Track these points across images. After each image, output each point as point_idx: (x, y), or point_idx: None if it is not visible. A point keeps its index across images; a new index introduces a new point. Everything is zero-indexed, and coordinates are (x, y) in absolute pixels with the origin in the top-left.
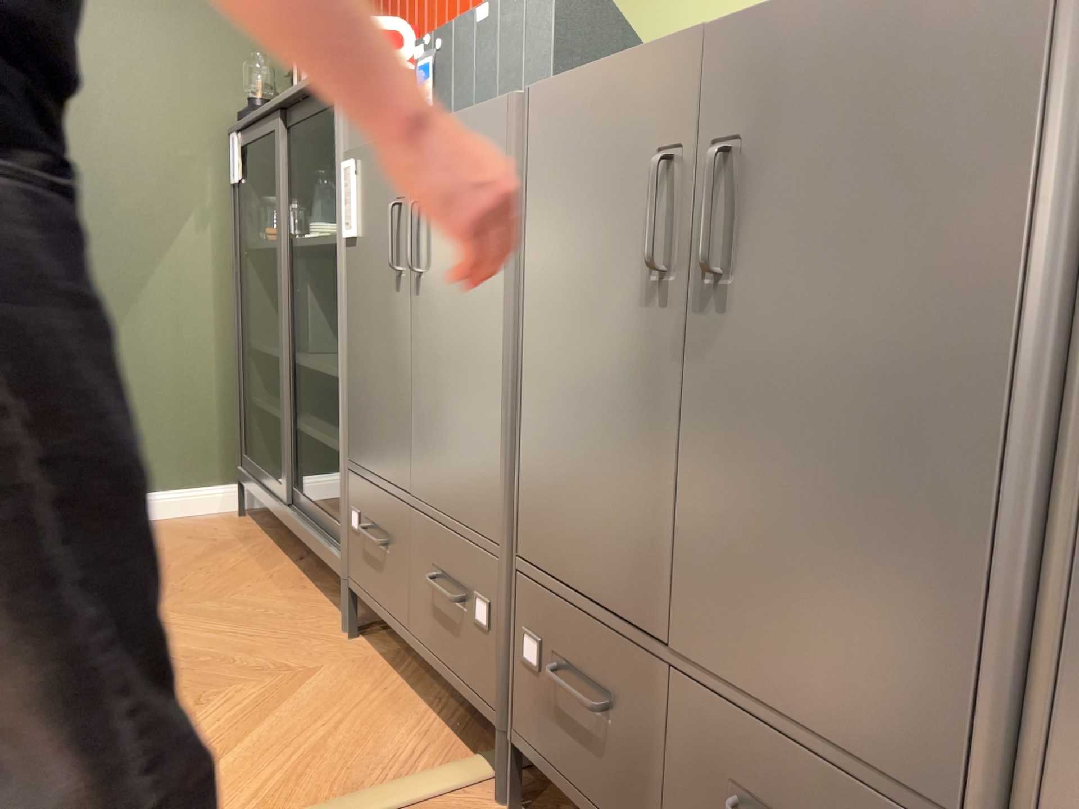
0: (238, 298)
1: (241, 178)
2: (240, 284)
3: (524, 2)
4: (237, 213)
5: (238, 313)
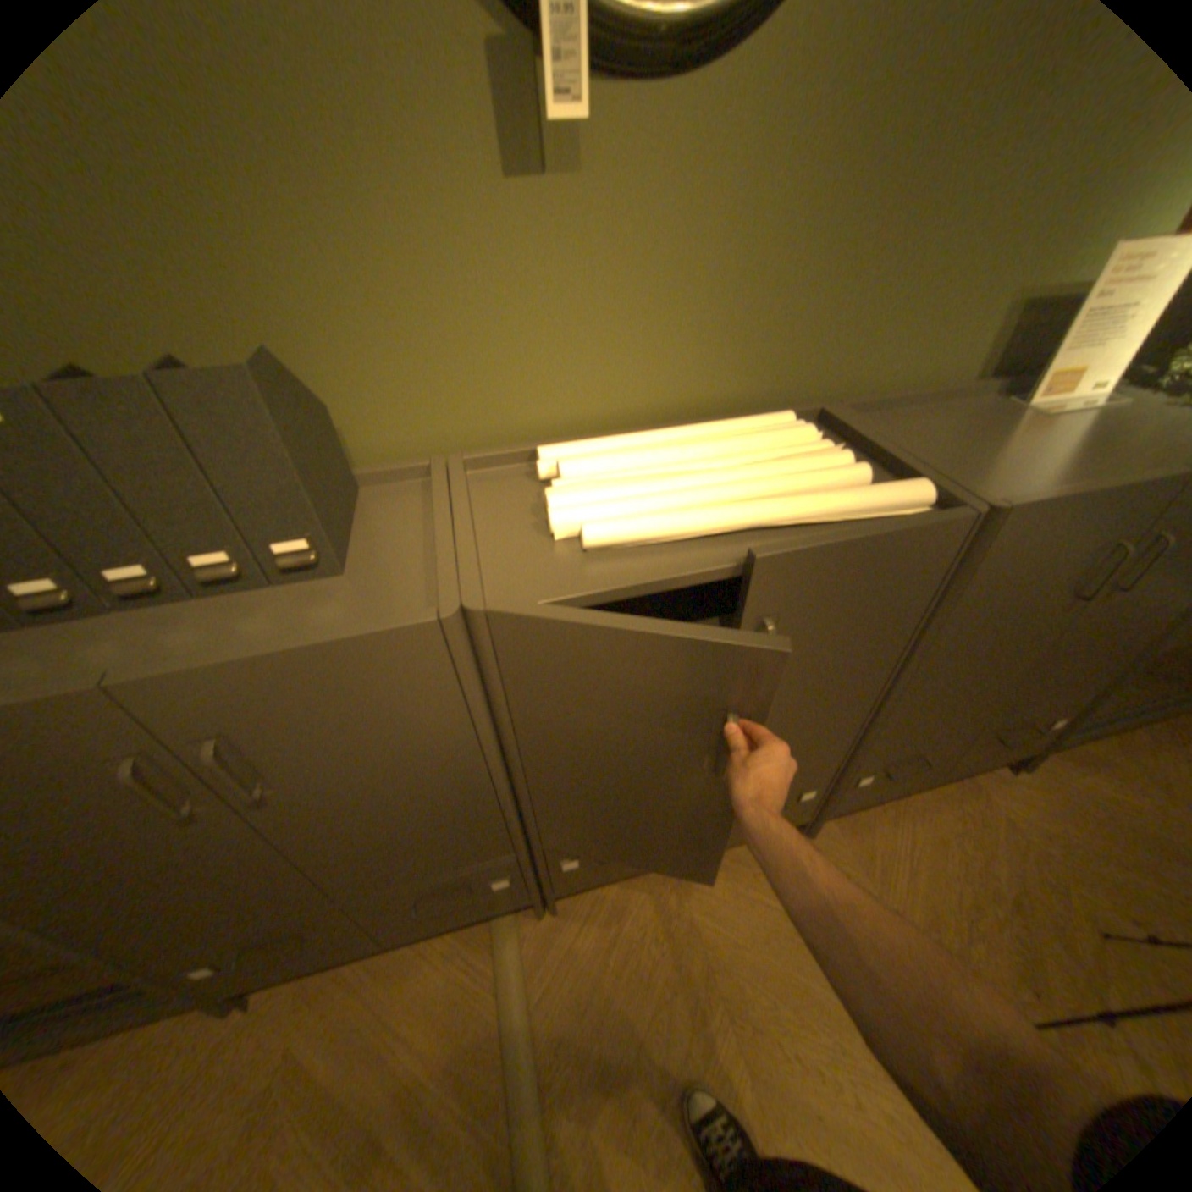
0: None
1: None
2: None
3: (164, 405)
4: None
5: None
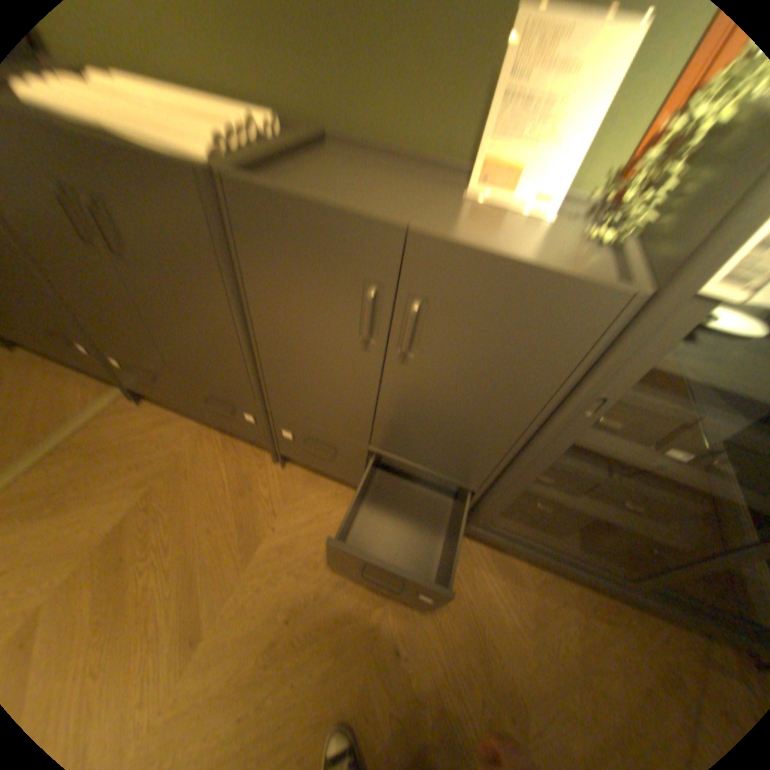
0: None
1: None
2: None
3: None
4: None
5: None
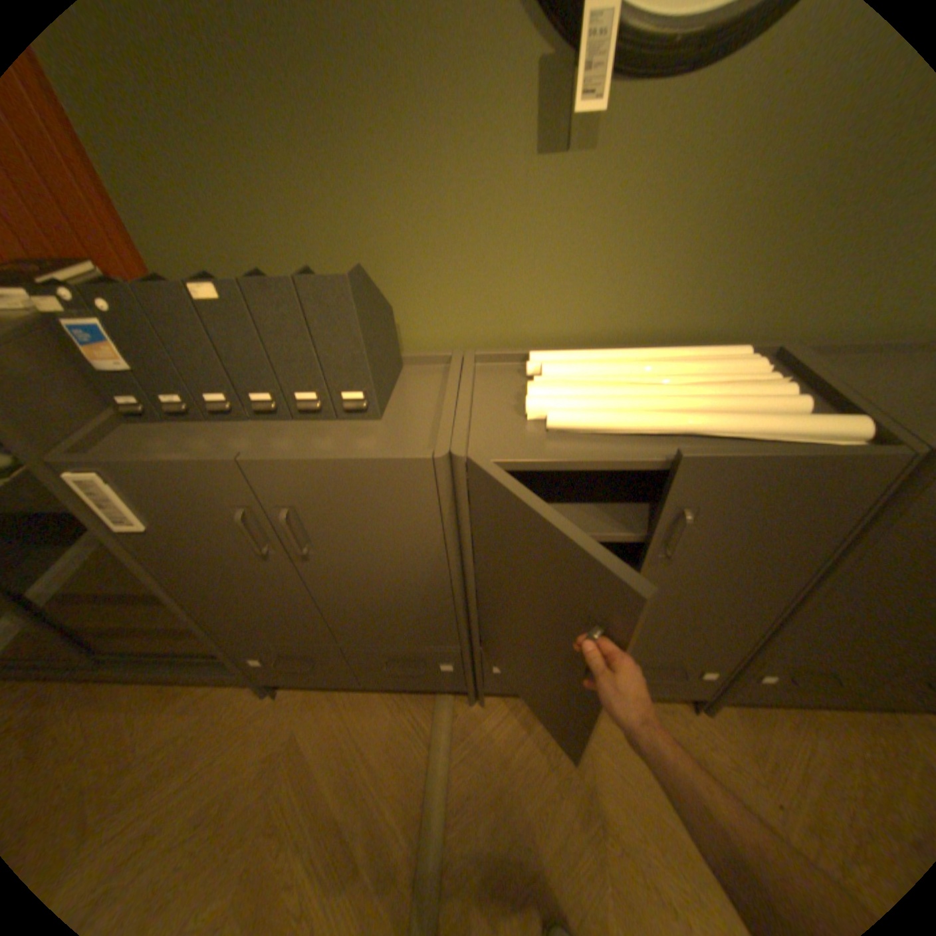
0: None
1: None
2: None
3: (298, 297)
4: None
5: None
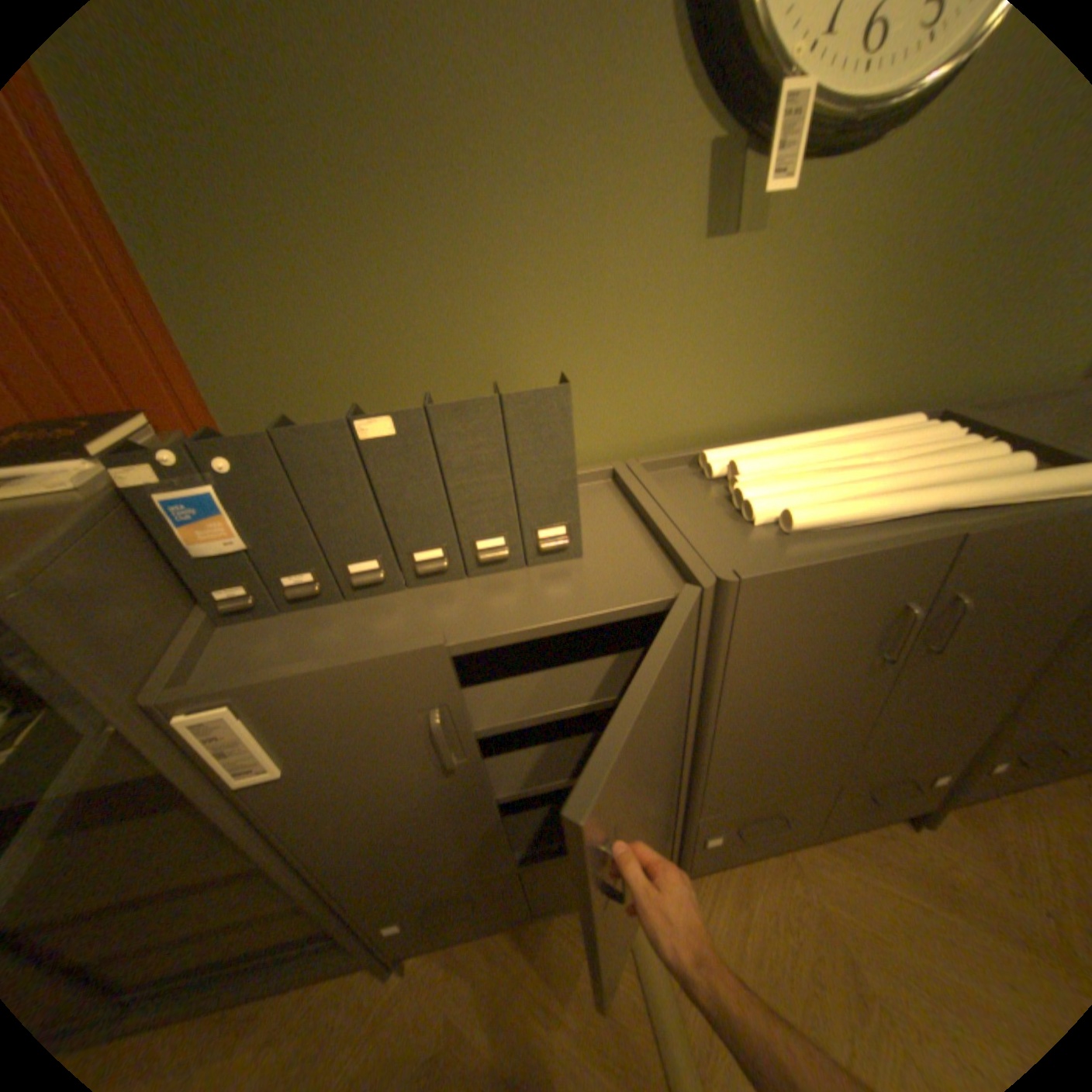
0: None
1: None
2: None
3: (502, 419)
4: None
5: None
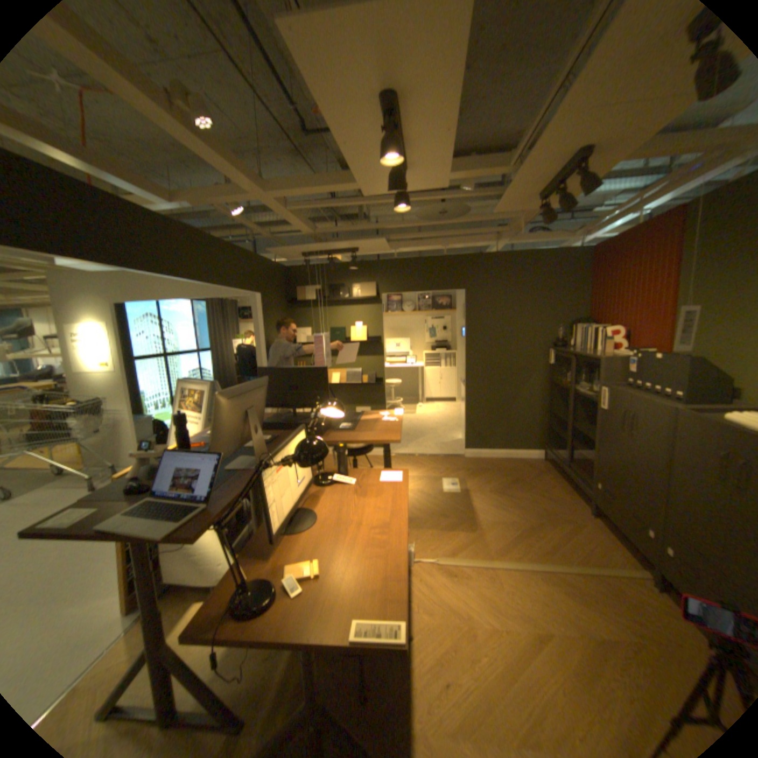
0: (550, 397)
1: (554, 363)
2: (551, 393)
3: (678, 361)
4: (551, 372)
5: (549, 401)
